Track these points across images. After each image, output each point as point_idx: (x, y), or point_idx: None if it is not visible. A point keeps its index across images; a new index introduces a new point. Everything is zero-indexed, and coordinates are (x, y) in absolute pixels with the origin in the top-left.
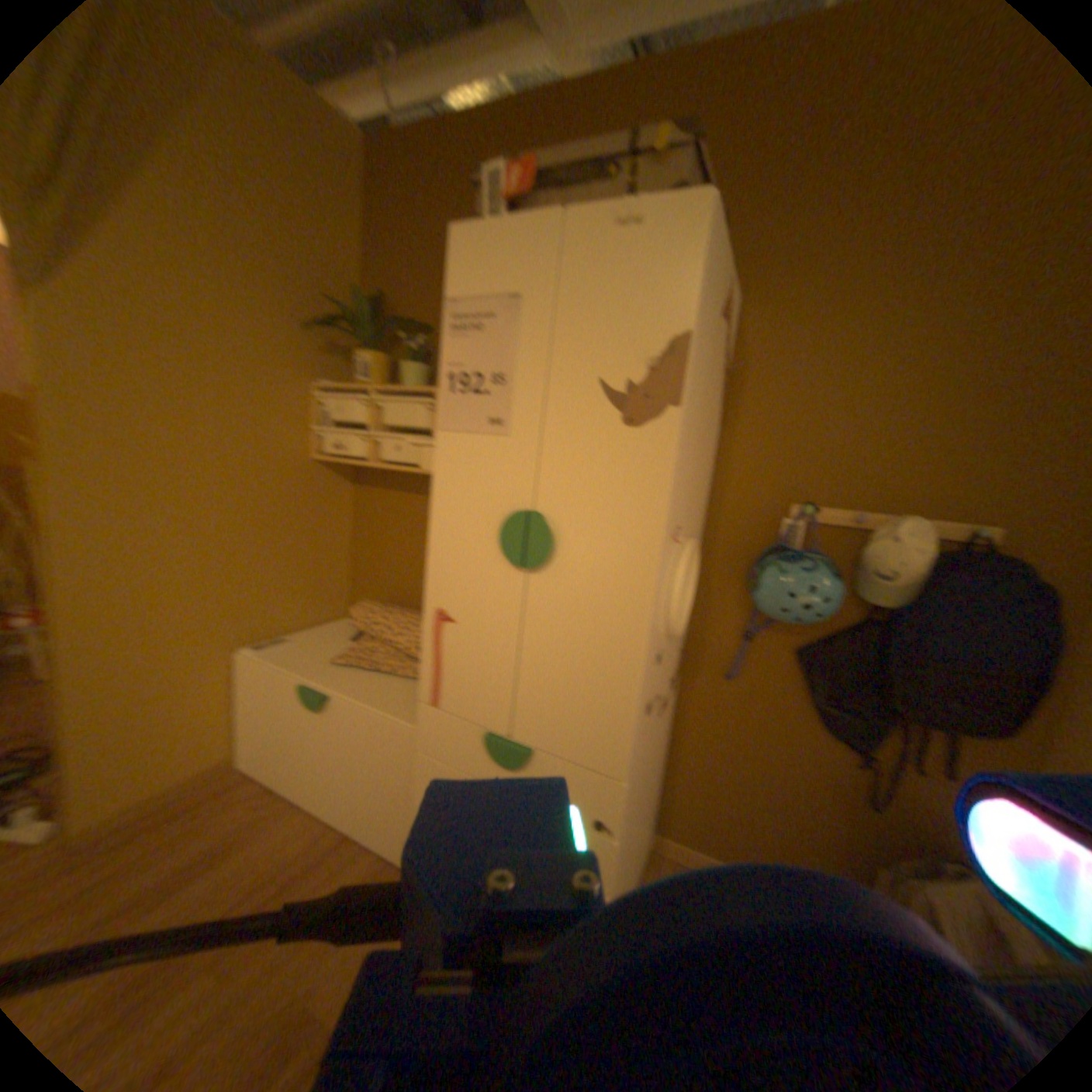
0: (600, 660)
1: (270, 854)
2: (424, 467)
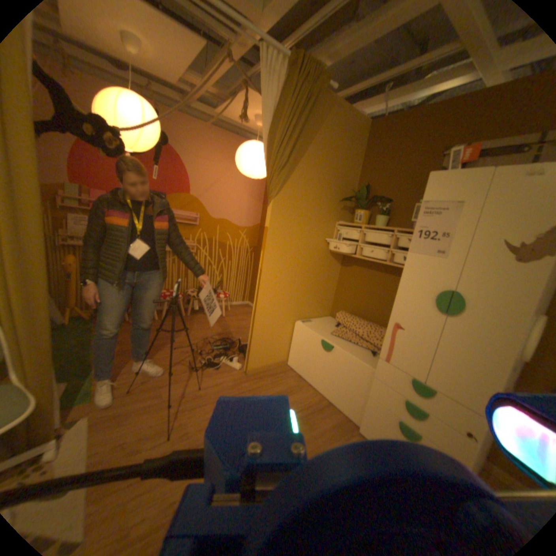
0: (484, 361)
1: (306, 399)
2: (384, 260)
